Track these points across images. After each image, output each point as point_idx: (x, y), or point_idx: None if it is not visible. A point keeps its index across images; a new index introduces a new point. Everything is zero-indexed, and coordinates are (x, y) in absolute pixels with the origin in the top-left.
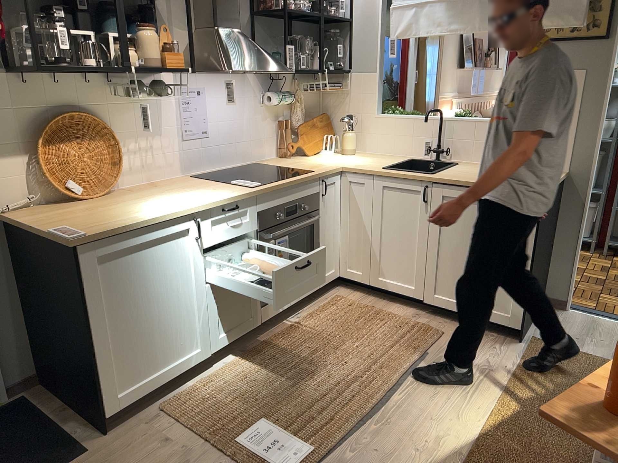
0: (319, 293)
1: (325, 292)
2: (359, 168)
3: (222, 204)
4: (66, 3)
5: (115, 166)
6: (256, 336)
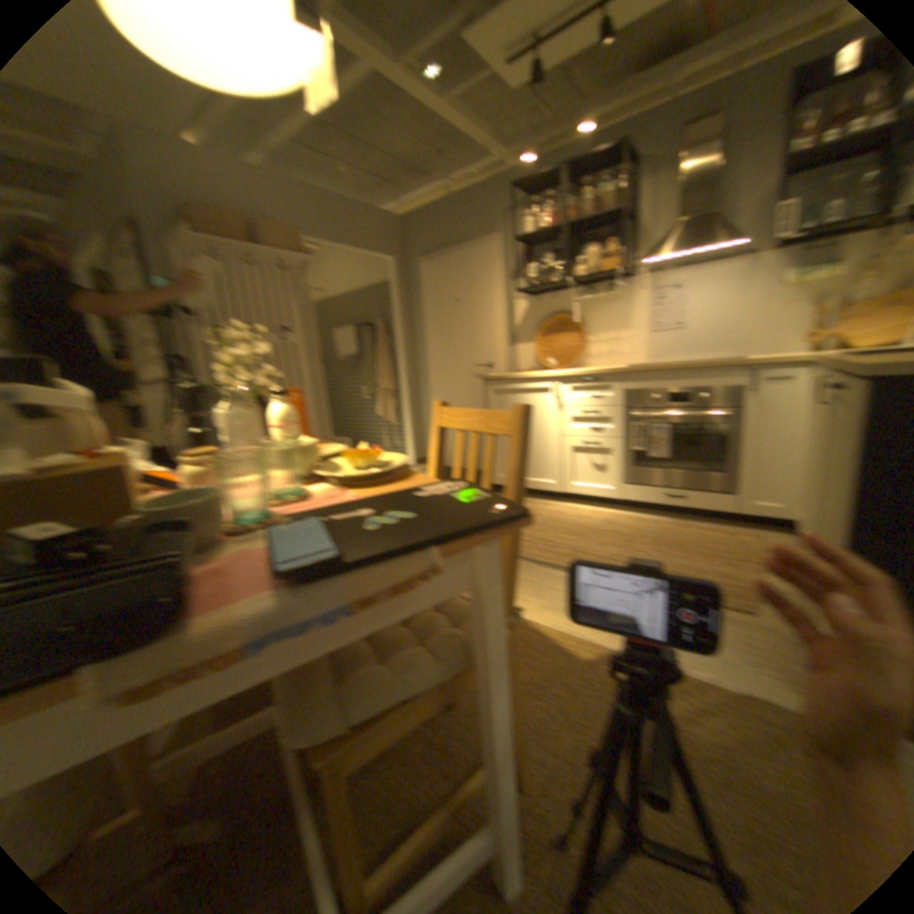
0: (753, 527)
1: (764, 529)
2: (811, 357)
3: (578, 375)
4: (566, 245)
5: (578, 350)
6: (618, 509)
